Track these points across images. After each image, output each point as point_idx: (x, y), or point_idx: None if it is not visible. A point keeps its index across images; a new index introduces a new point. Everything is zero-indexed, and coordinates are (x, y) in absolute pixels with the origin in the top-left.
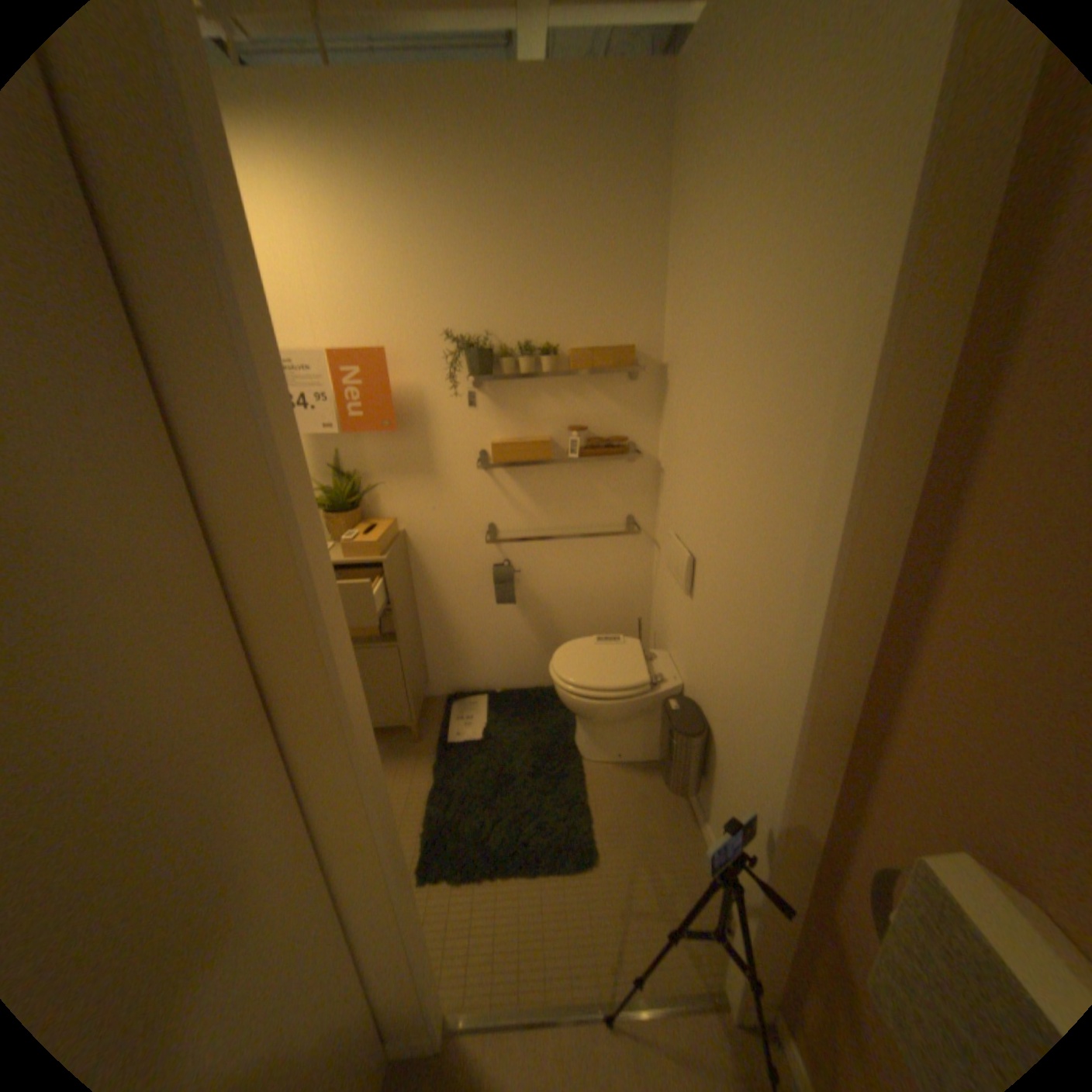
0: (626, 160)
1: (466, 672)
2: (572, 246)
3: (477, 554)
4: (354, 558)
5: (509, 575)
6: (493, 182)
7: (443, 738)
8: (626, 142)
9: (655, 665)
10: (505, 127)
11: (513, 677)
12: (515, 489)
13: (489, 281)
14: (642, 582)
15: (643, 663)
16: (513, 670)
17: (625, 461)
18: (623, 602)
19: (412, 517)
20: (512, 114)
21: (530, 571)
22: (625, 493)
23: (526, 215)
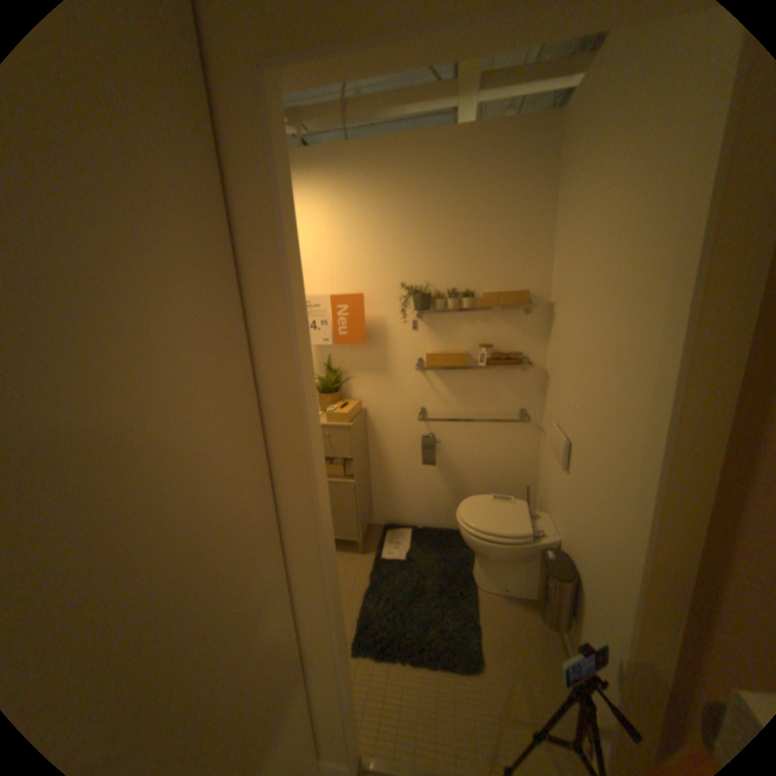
0: (526, 172)
1: (398, 510)
2: (487, 227)
3: (411, 428)
4: (332, 423)
5: (431, 444)
6: (437, 193)
7: (378, 554)
8: (527, 161)
9: (538, 523)
10: (446, 161)
11: (431, 519)
12: (440, 385)
13: (430, 251)
14: (531, 459)
15: (529, 520)
16: (431, 513)
17: (521, 369)
18: (516, 472)
19: (371, 399)
20: (452, 152)
21: (447, 442)
22: (520, 392)
23: (457, 210)
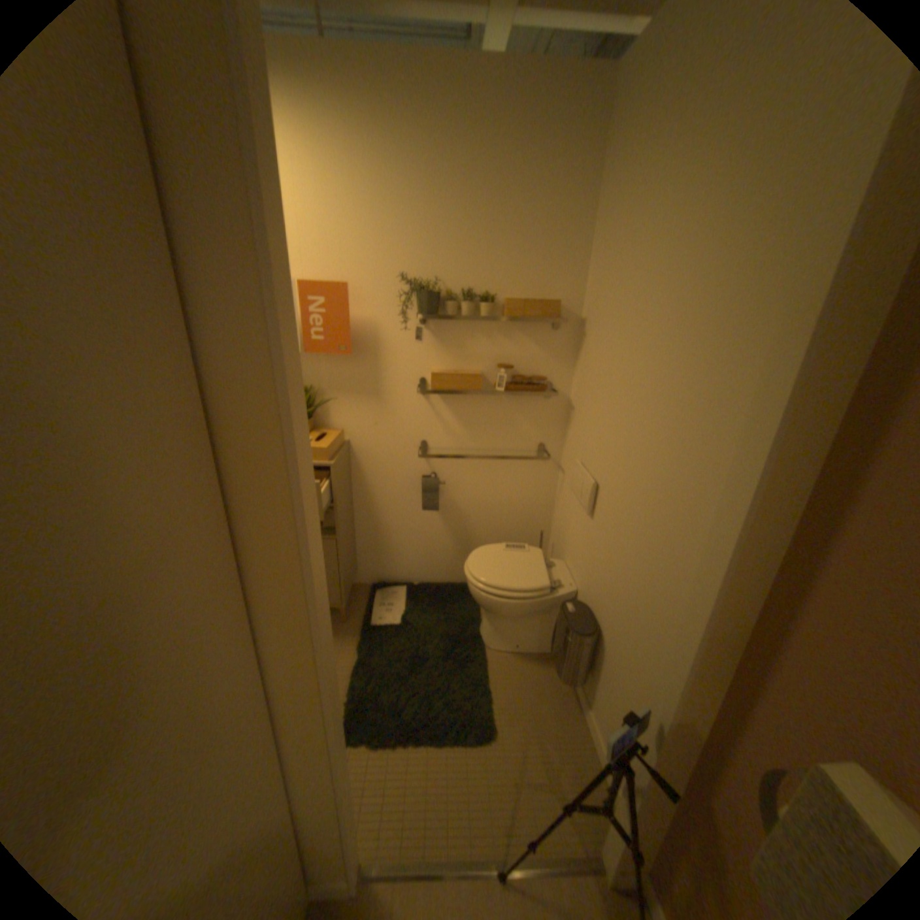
0: (568, 143)
1: (389, 565)
2: (516, 212)
3: (409, 466)
4: None
5: (435, 486)
6: (454, 151)
7: (367, 620)
8: (570, 128)
9: (554, 572)
10: (469, 106)
11: (429, 573)
12: (447, 413)
13: (442, 234)
14: (546, 501)
15: (545, 570)
16: (430, 567)
17: (543, 397)
18: (529, 516)
19: (357, 429)
20: (477, 95)
21: (453, 483)
22: (540, 425)
23: (479, 182)
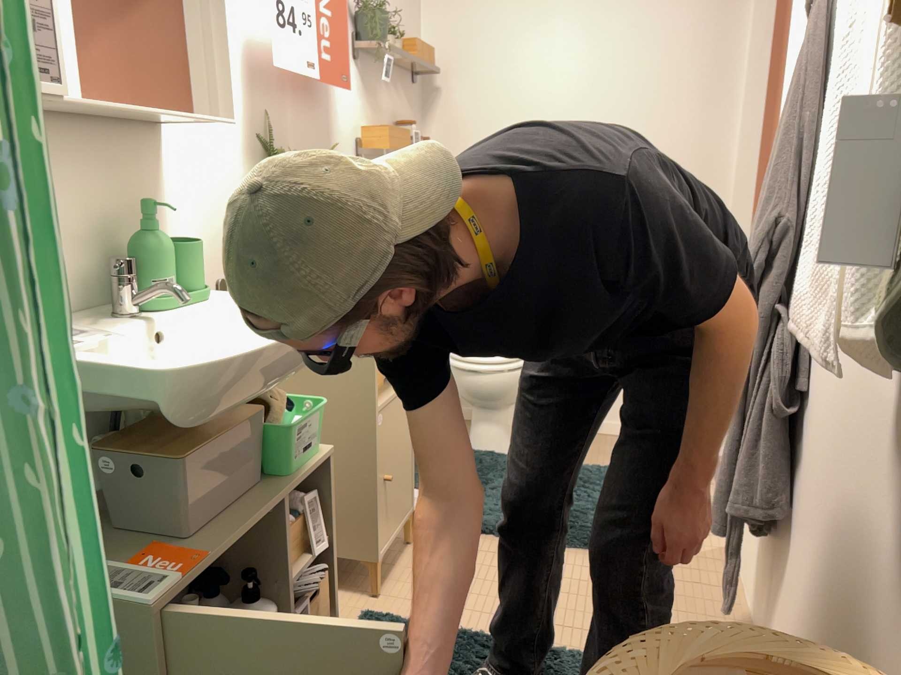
0: None
1: None
2: None
3: None
4: None
5: None
6: None
7: None
8: None
9: None
10: None
11: None
12: None
13: None
14: None
15: None
16: None
17: None
18: None
19: None
20: None
21: None
22: None
23: None
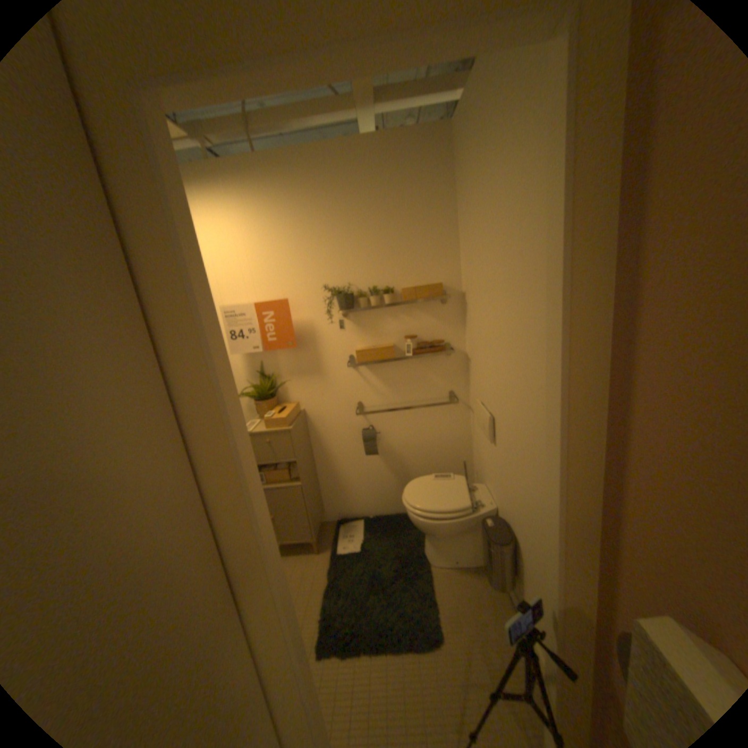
0: (426, 176)
1: (348, 504)
2: (397, 228)
3: (351, 422)
4: (271, 428)
5: (371, 435)
6: (347, 198)
7: (333, 551)
8: (425, 166)
9: (476, 494)
10: (352, 168)
11: (380, 506)
12: (373, 378)
13: (348, 253)
14: (464, 436)
15: (467, 493)
16: (379, 501)
17: (444, 355)
18: (452, 450)
19: (308, 400)
20: (356, 161)
21: (386, 431)
22: (446, 376)
23: (368, 214)
